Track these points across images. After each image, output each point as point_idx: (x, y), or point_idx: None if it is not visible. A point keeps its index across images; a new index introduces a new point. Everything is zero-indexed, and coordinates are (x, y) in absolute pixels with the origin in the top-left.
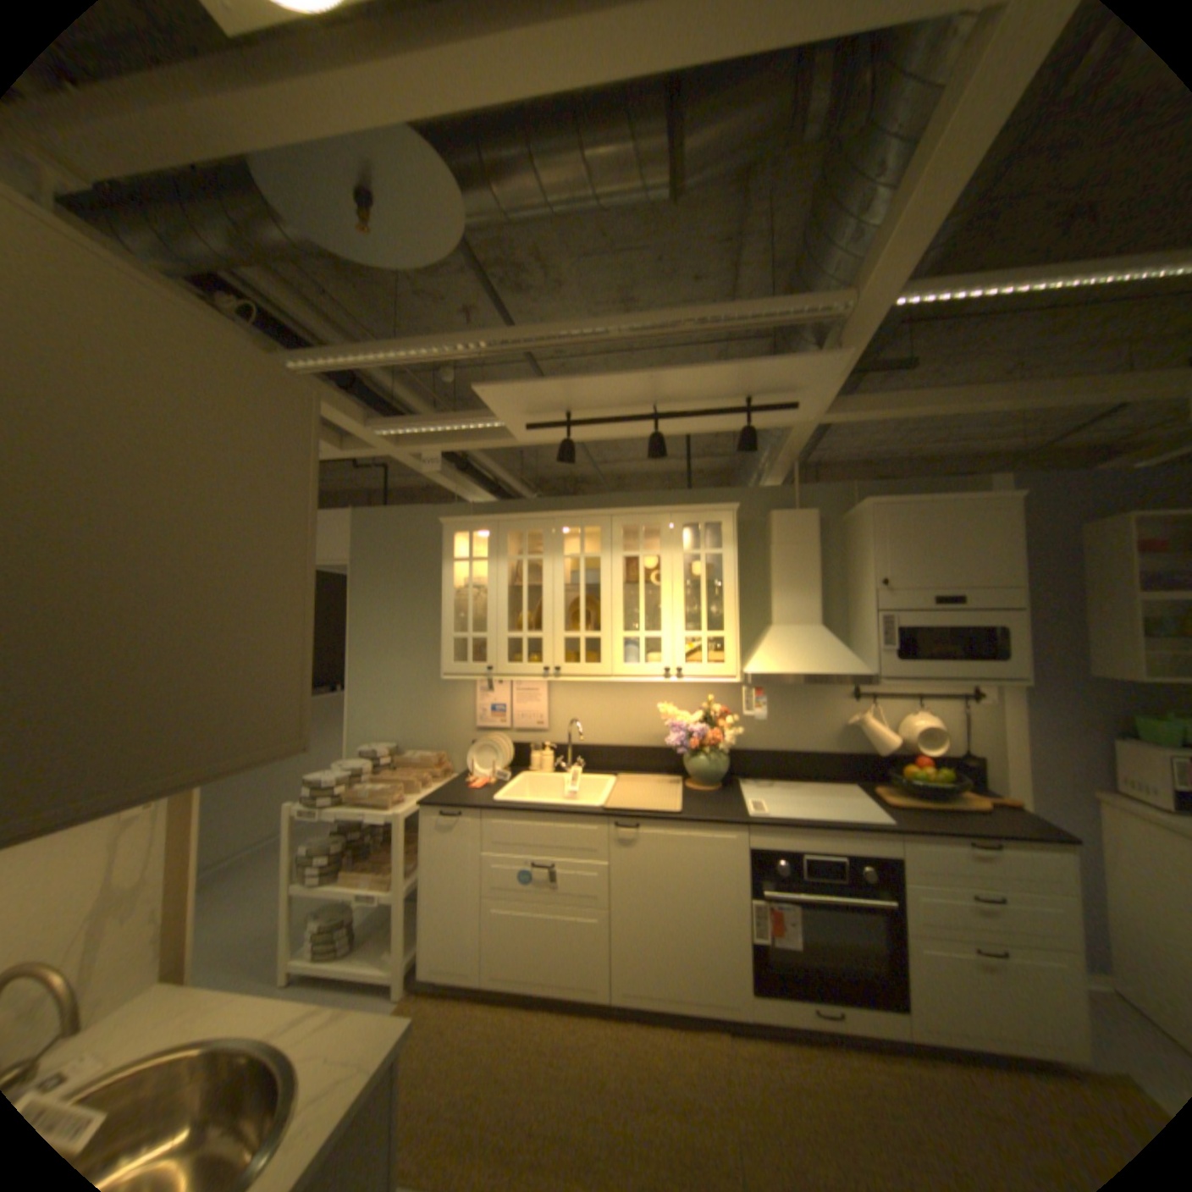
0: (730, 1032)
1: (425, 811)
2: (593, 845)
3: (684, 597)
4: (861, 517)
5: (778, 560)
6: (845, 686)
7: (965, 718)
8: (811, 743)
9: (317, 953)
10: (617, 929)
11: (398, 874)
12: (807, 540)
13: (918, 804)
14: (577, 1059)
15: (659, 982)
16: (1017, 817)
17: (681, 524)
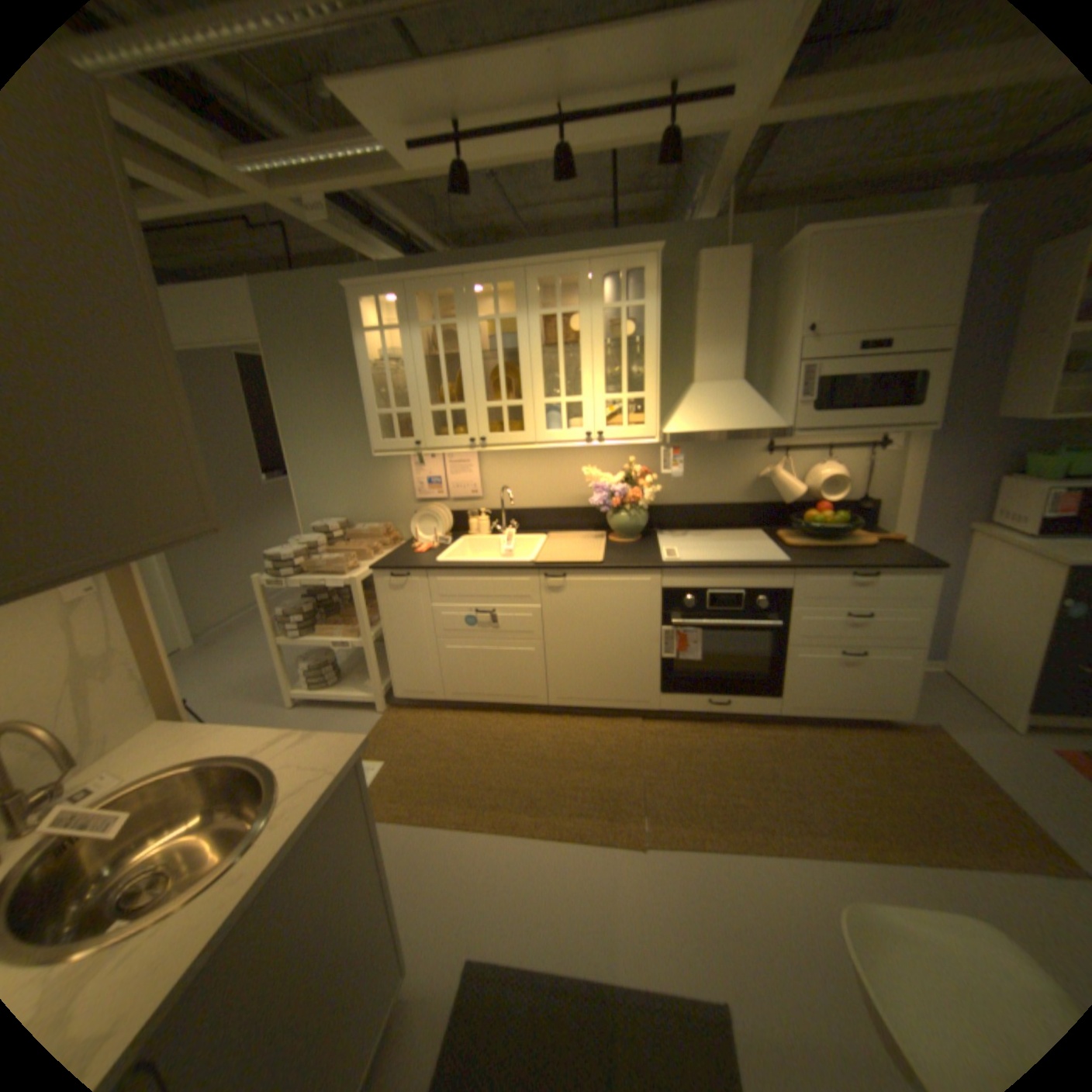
0: (641, 716)
1: (377, 574)
2: (526, 592)
3: (605, 358)
4: (796, 251)
5: (703, 310)
6: (760, 440)
7: (869, 463)
8: (724, 495)
9: (311, 684)
10: (551, 653)
11: (365, 624)
12: (735, 283)
13: (812, 542)
14: (524, 740)
15: (586, 687)
16: (897, 548)
17: (601, 272)
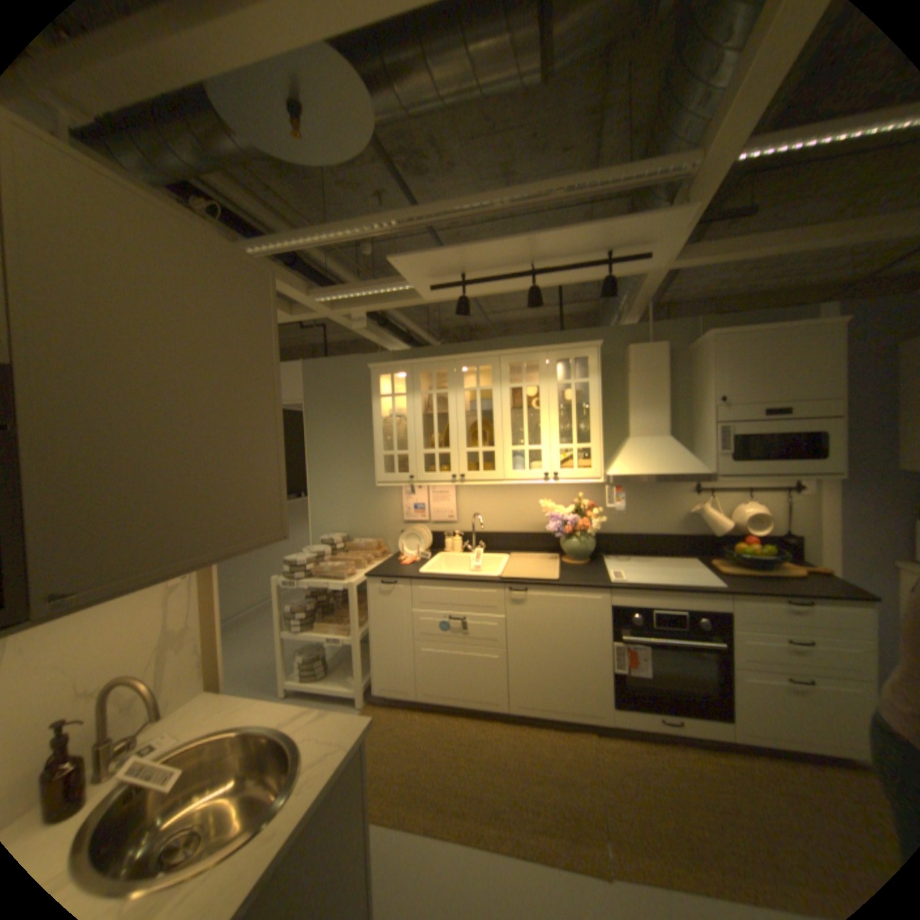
0: (597, 733)
1: (370, 581)
2: (493, 603)
3: (559, 418)
4: (704, 346)
5: (634, 385)
6: (688, 483)
7: (788, 505)
8: (661, 527)
9: (303, 677)
10: (513, 662)
11: (354, 624)
12: (658, 367)
13: (746, 572)
14: (487, 748)
15: (544, 698)
16: (827, 581)
17: (555, 359)
